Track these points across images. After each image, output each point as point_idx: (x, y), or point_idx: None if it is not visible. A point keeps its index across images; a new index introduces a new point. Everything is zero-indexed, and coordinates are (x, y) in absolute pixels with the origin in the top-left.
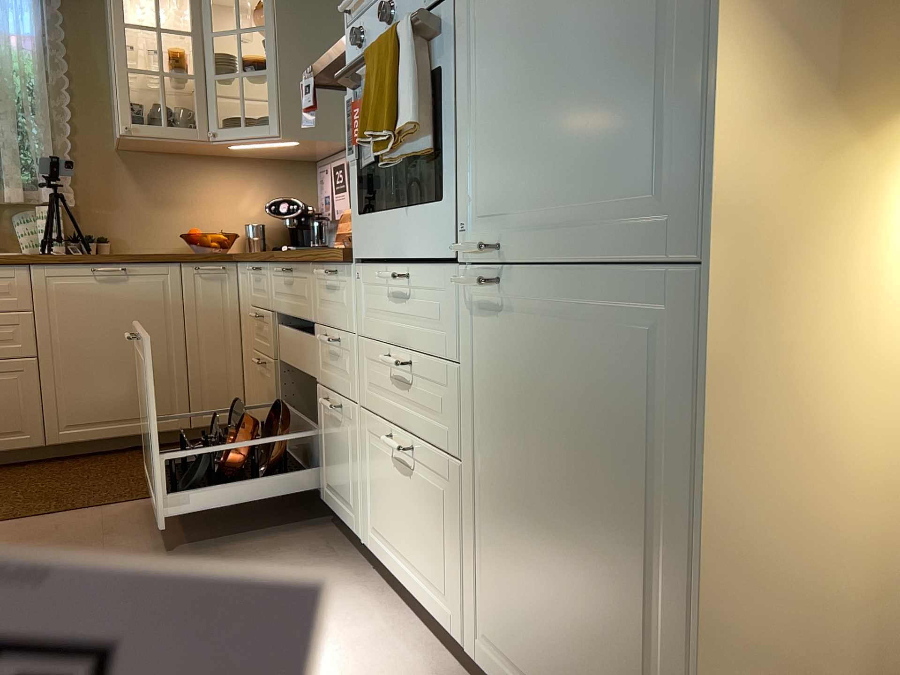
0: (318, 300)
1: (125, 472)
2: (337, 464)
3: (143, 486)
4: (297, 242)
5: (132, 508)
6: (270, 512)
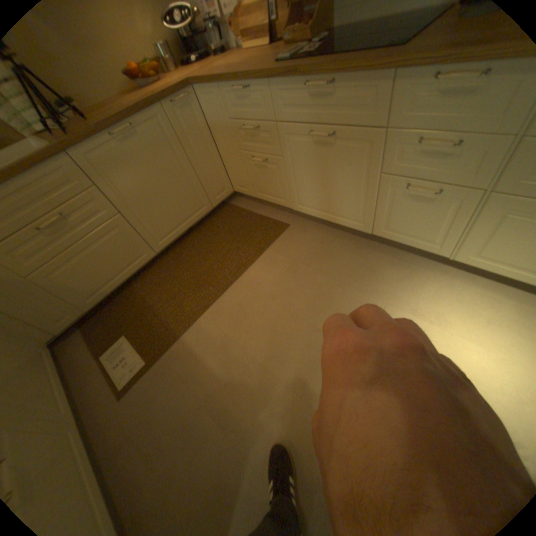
0: (404, 105)
1: (210, 248)
2: (411, 220)
3: (236, 254)
4: (193, 49)
5: (252, 272)
6: (328, 245)
